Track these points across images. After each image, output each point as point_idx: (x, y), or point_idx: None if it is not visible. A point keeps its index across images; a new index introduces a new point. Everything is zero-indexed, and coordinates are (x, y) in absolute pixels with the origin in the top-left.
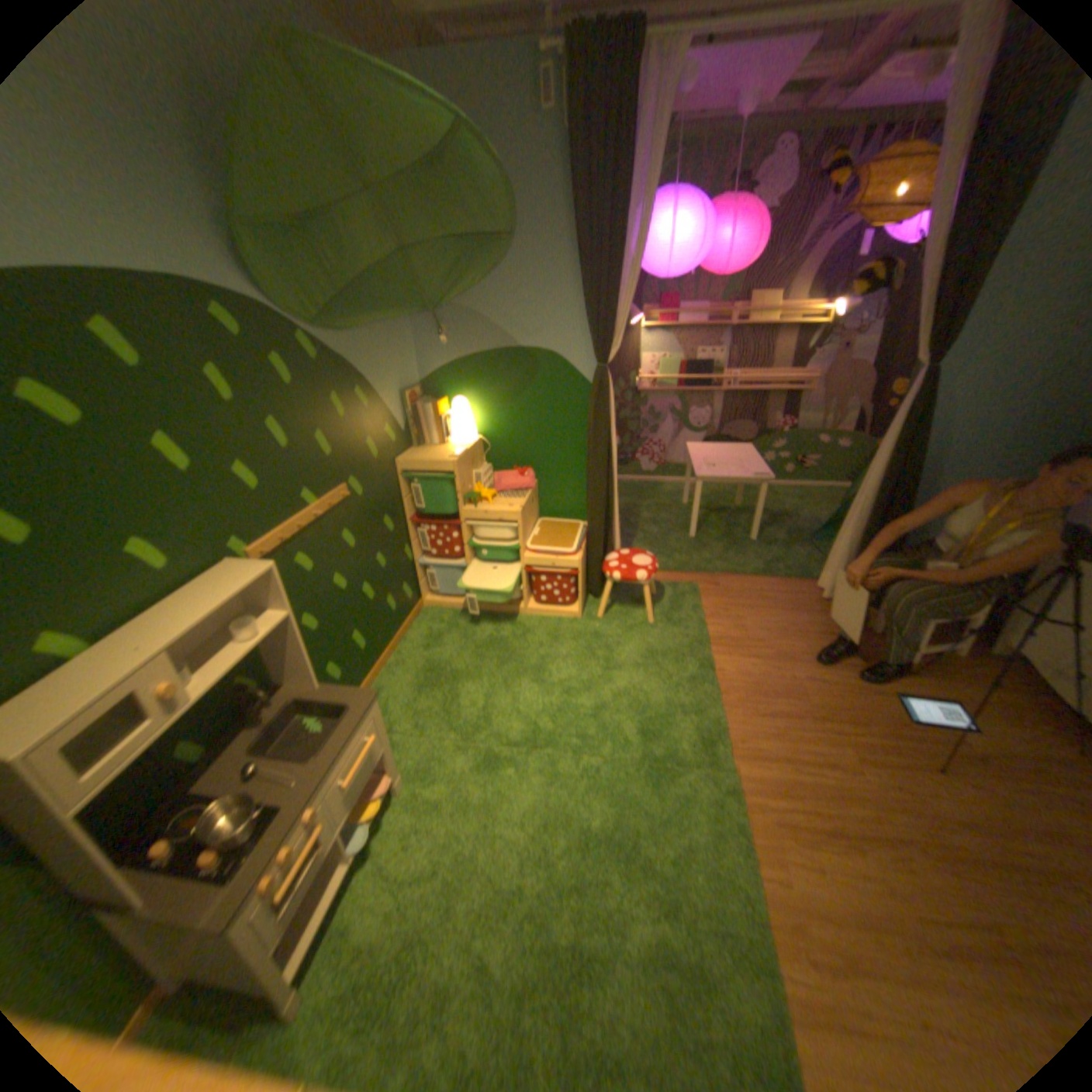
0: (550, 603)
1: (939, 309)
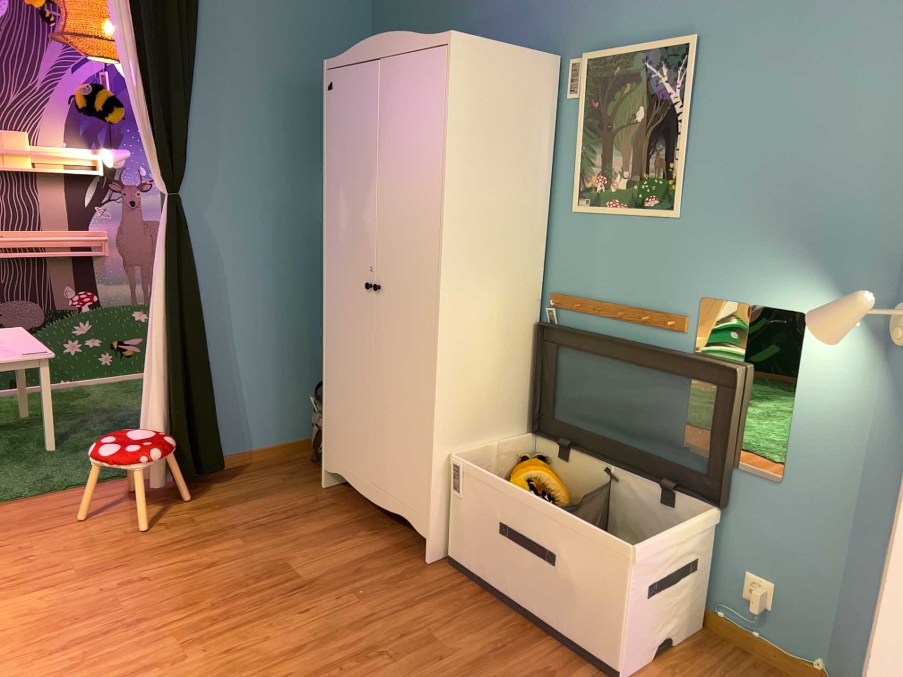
0: None
1: (157, 134)
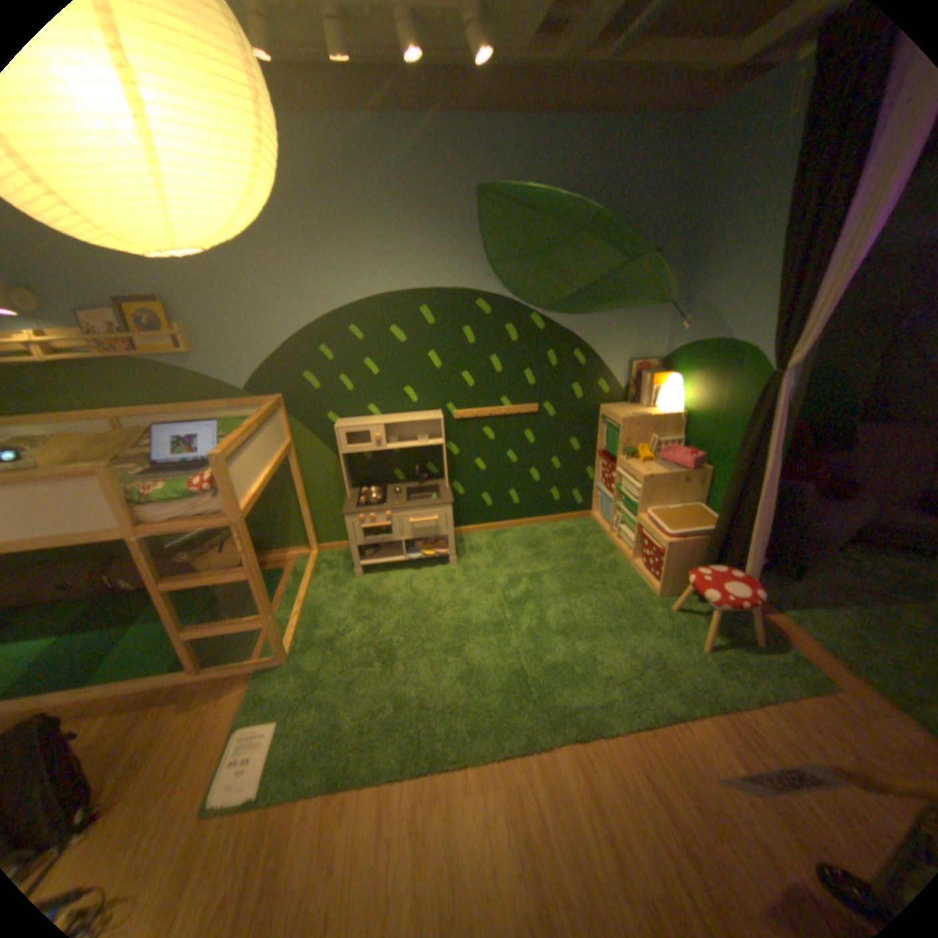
0: (646, 569)
1: None
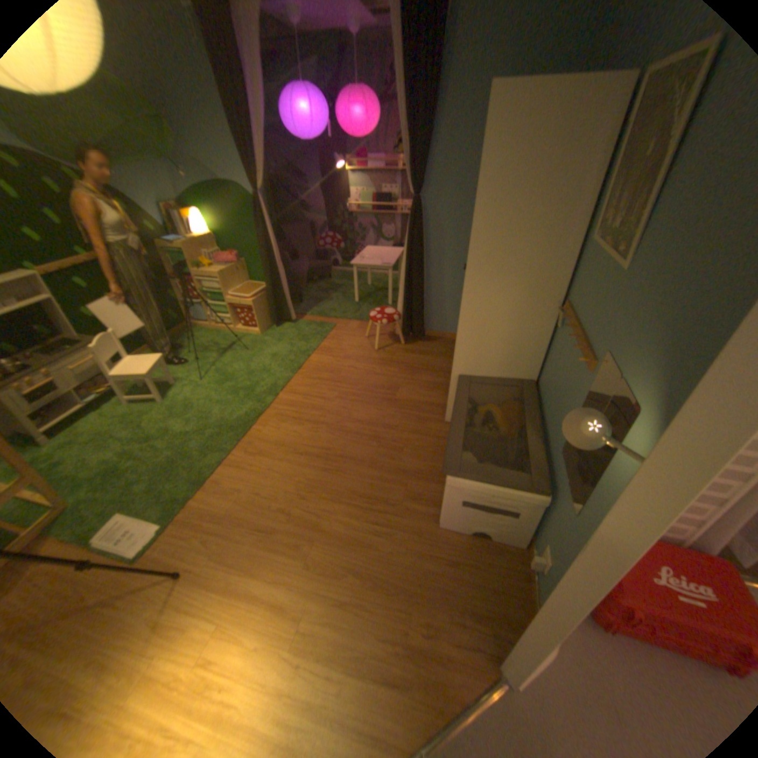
0: (246, 327)
1: (409, 162)
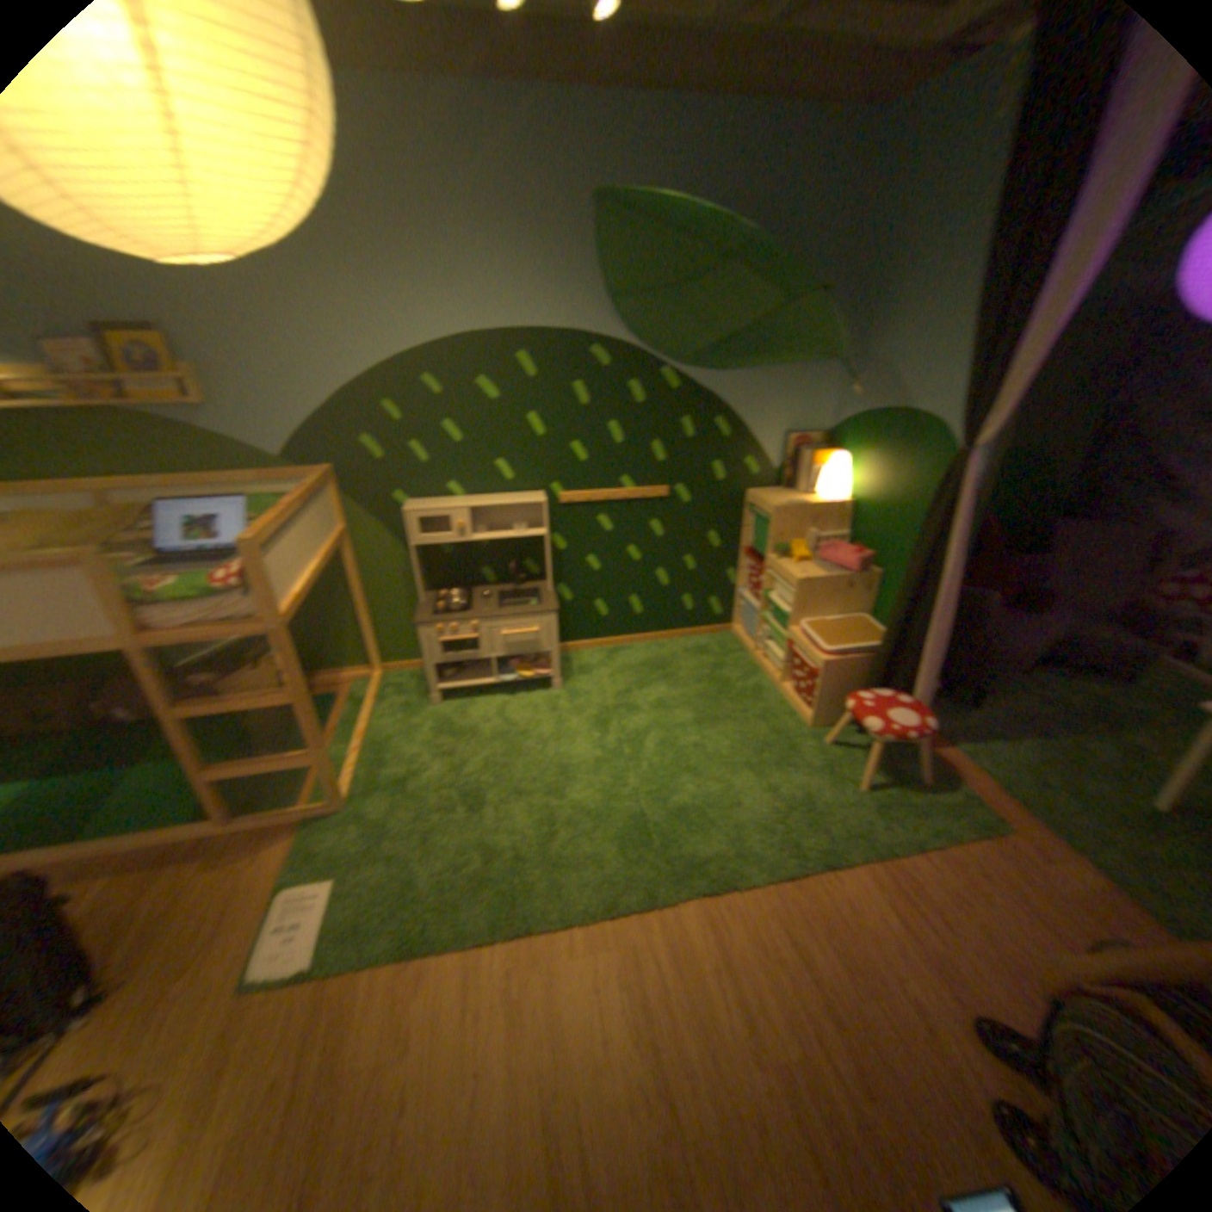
0: (798, 695)
1: None
